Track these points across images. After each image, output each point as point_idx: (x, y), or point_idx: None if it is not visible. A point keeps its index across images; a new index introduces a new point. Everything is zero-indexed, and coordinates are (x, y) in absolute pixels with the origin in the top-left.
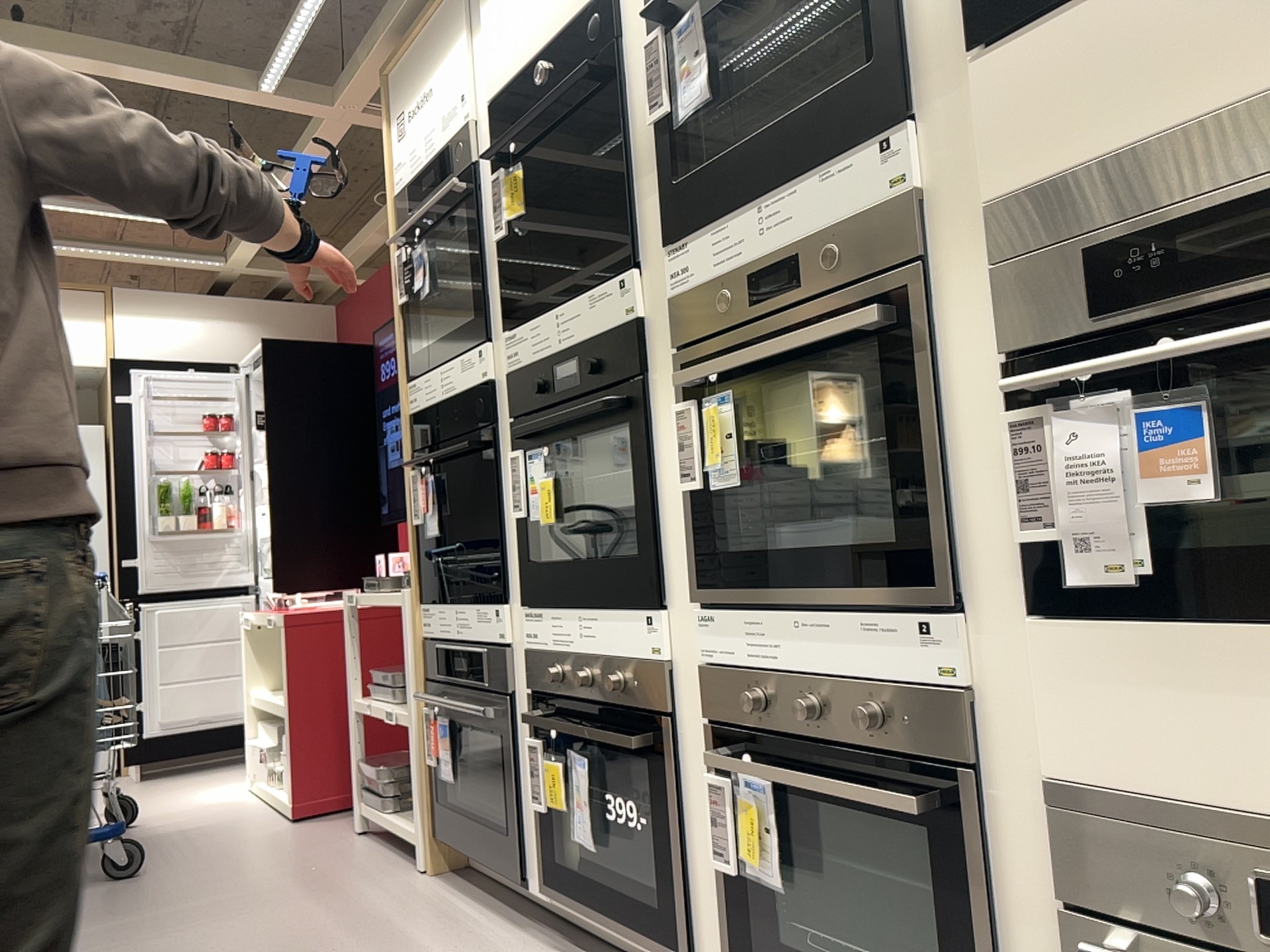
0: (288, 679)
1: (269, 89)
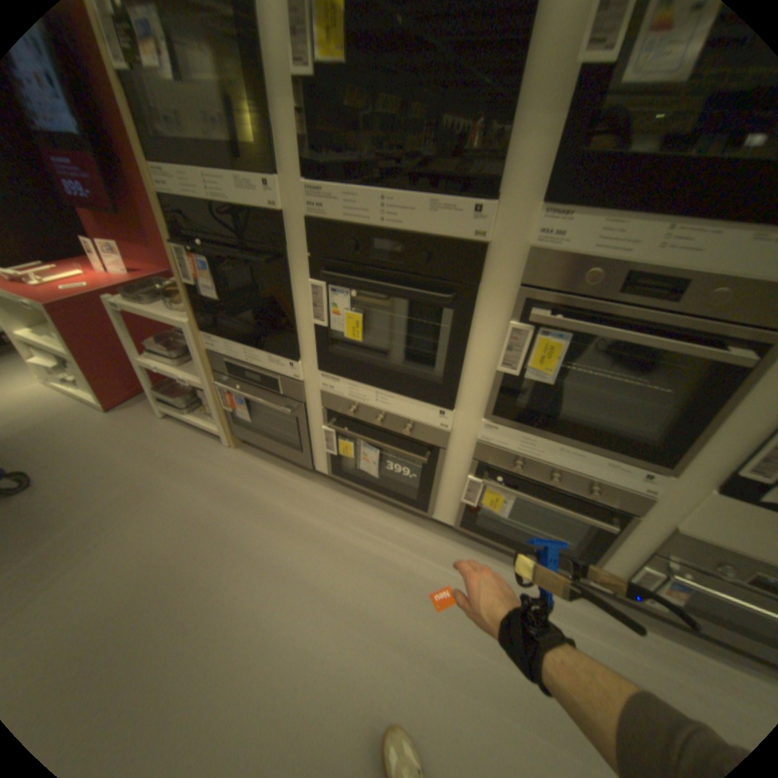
0: (58, 338)
1: None
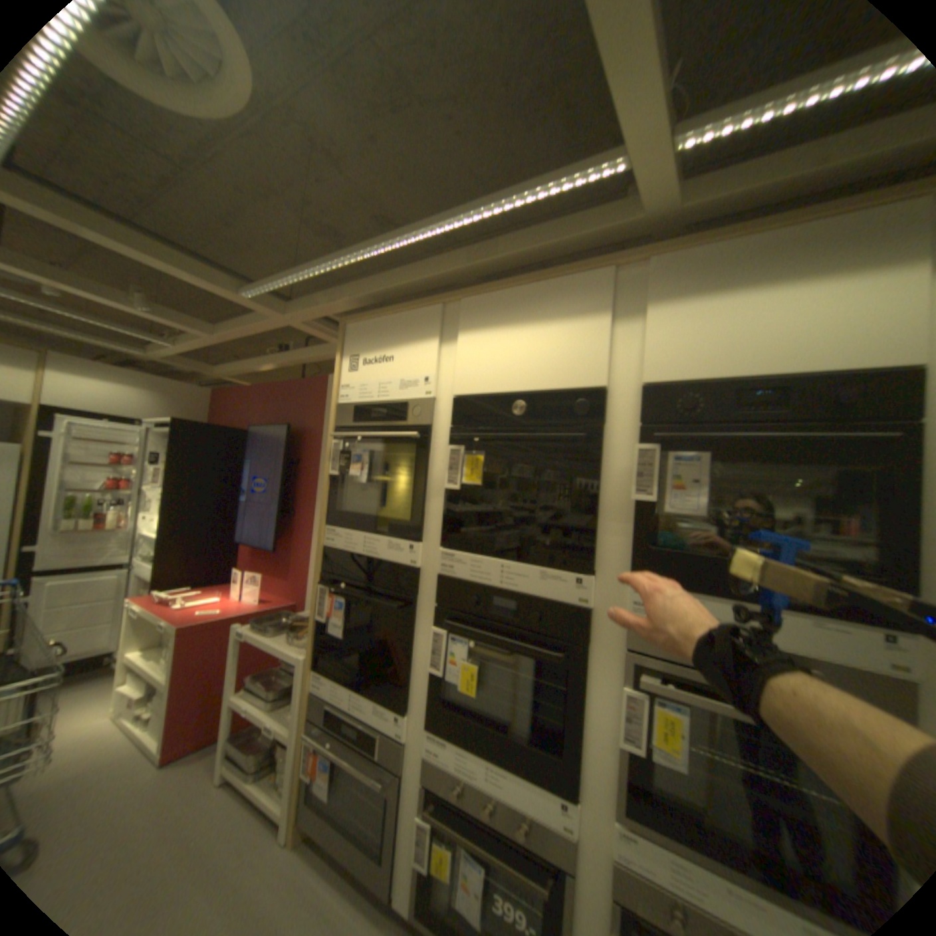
0: (165, 665)
1: (242, 294)
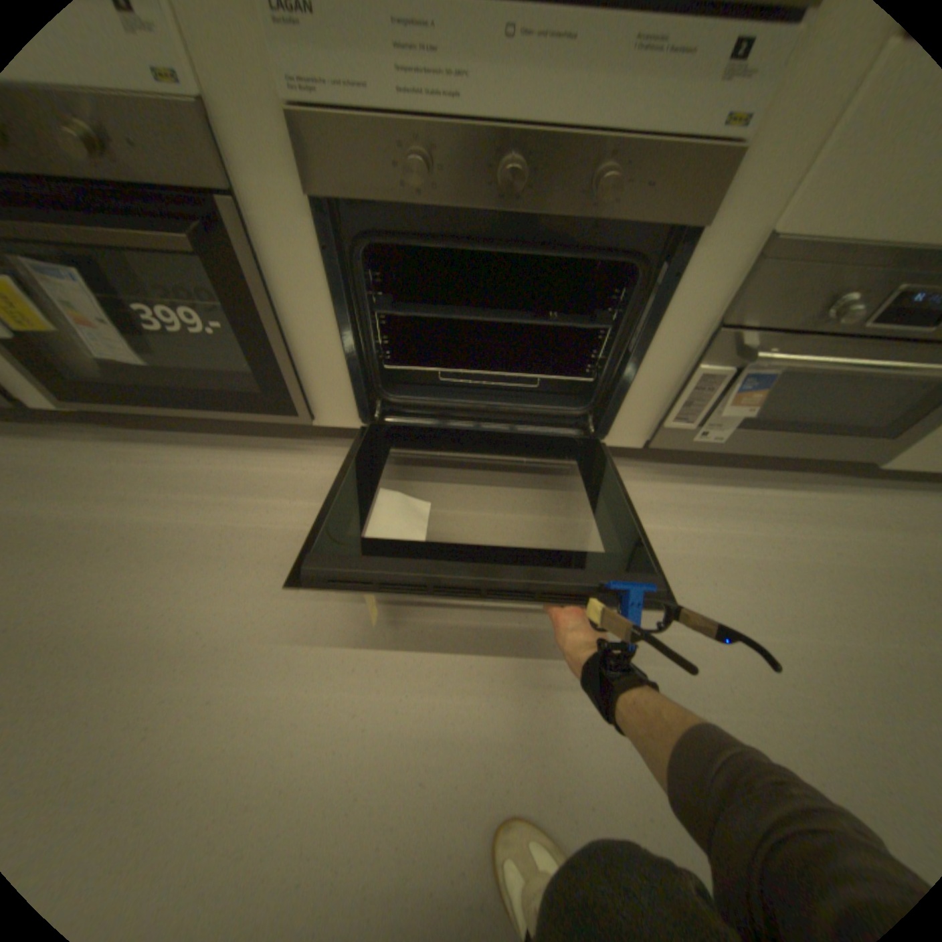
0: None
1: None
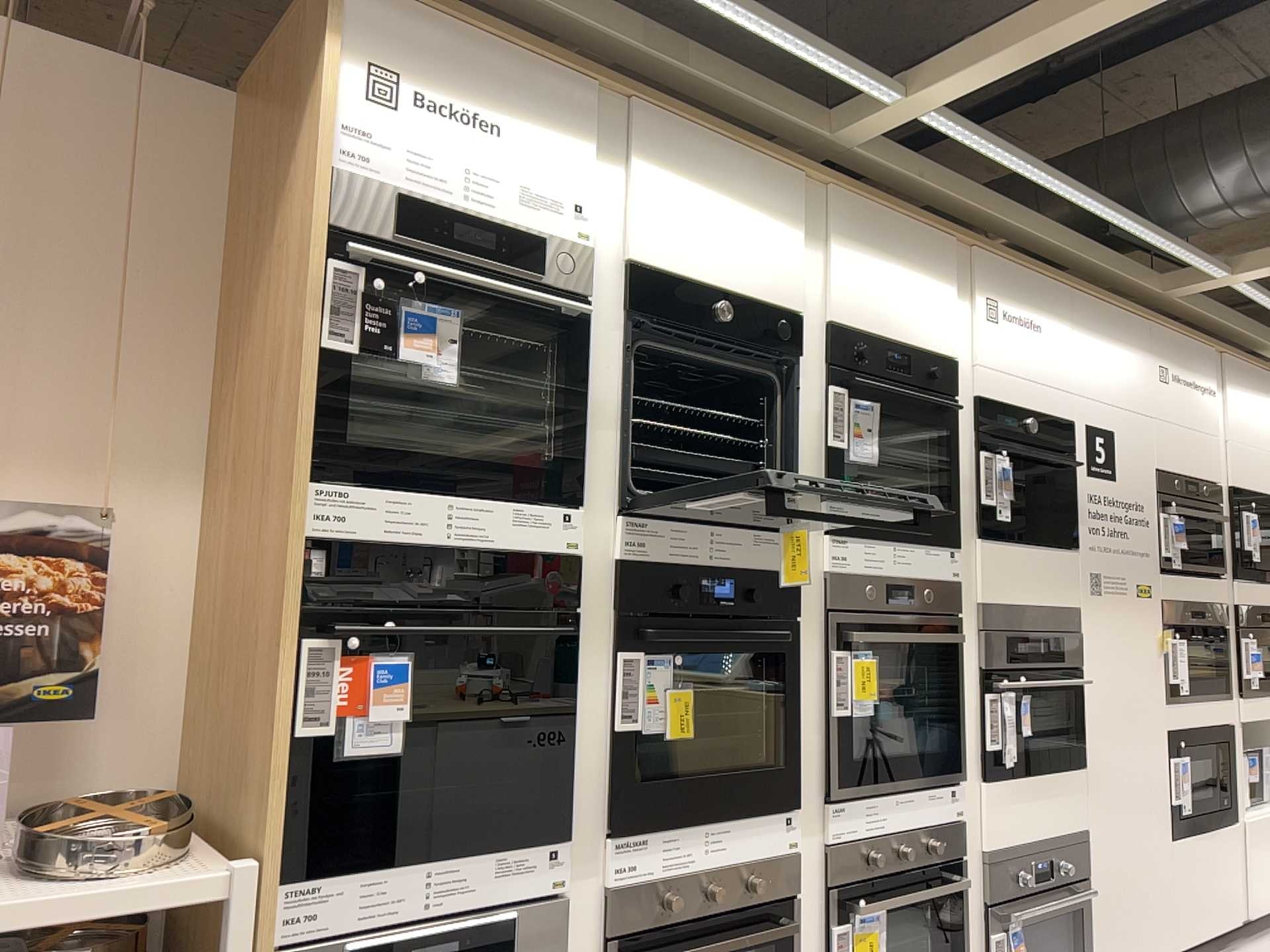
0: None
1: None
